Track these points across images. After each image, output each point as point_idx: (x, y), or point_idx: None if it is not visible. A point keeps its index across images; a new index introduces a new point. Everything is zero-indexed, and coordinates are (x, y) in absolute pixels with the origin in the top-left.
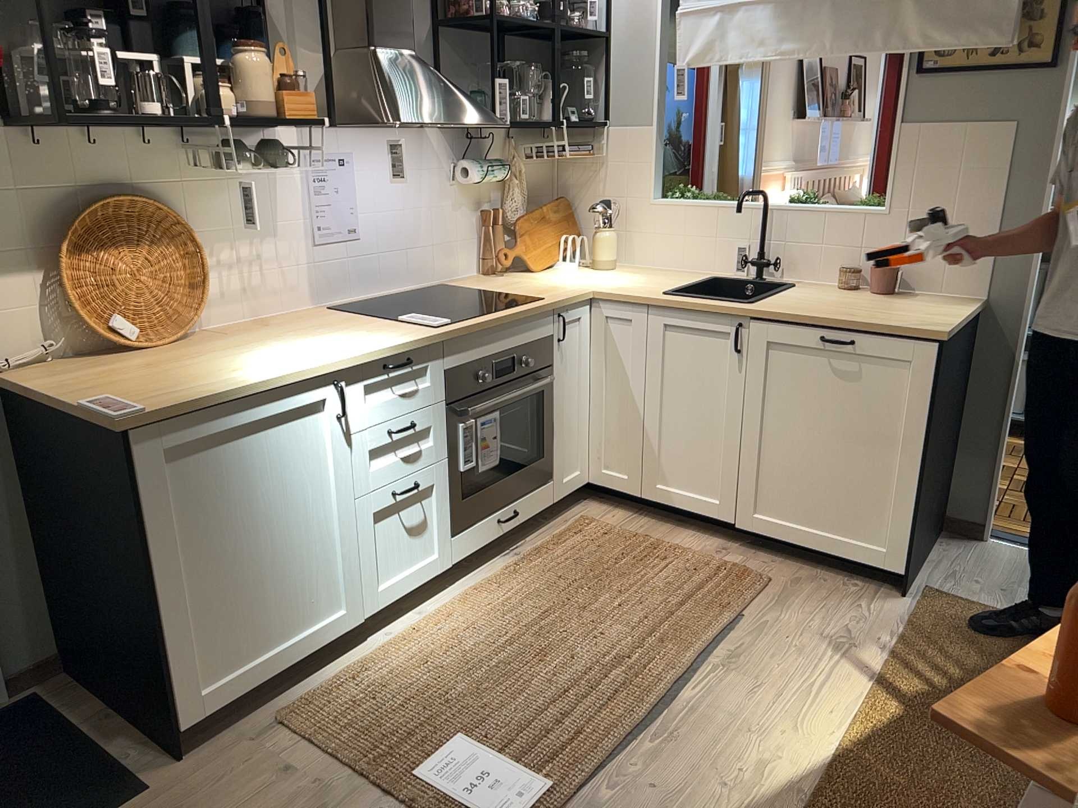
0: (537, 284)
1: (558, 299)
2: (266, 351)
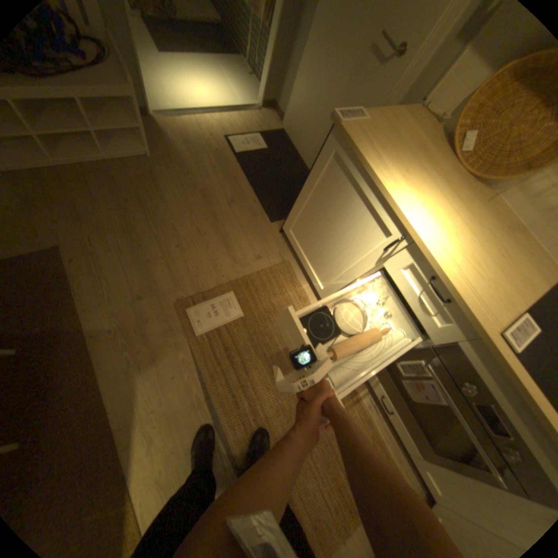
0: None
1: None
2: (446, 205)
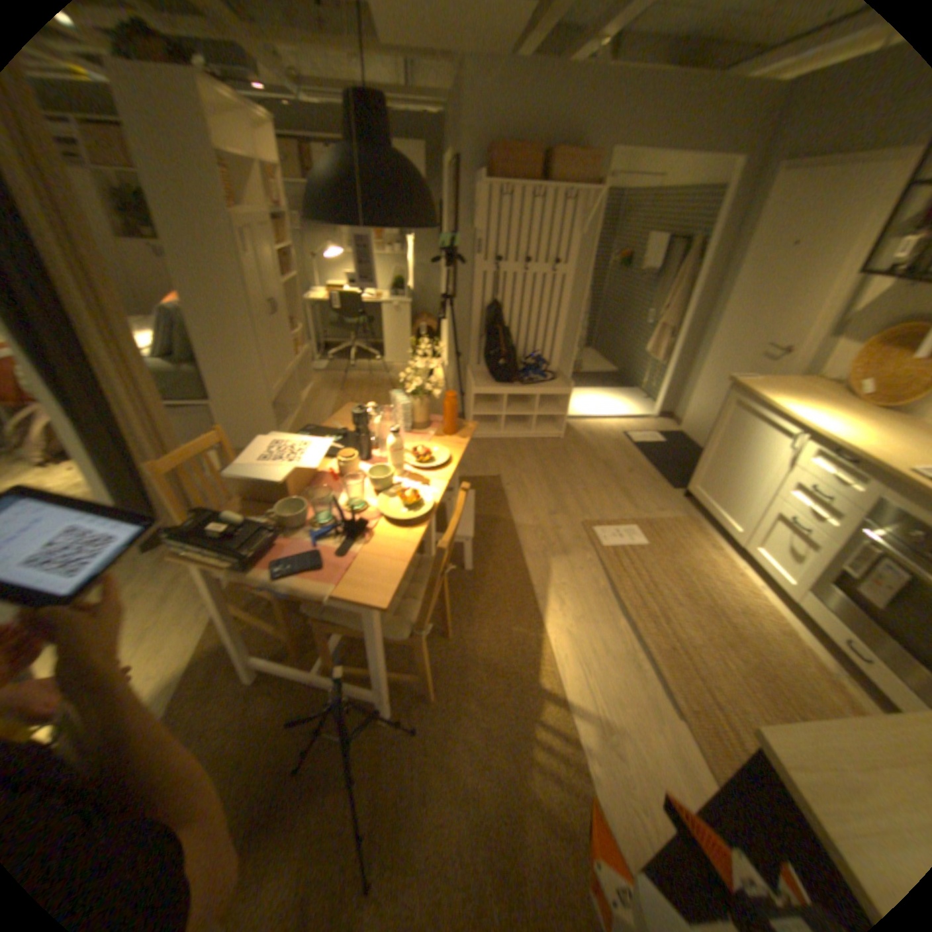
0: None
1: None
2: (843, 416)
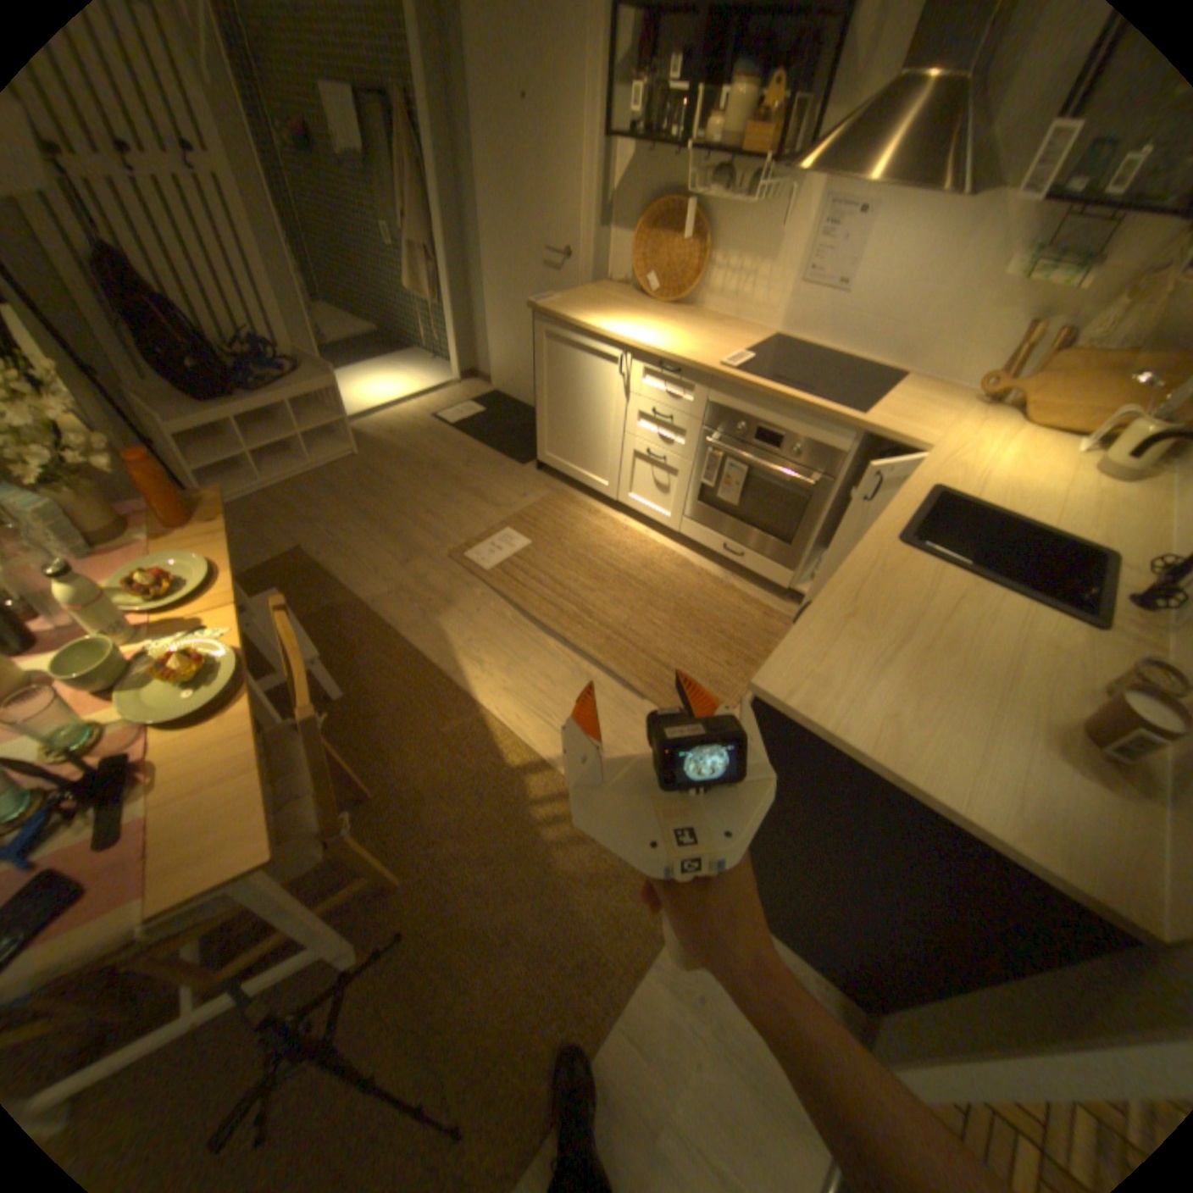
0: (946, 420)
1: (865, 422)
2: (648, 323)
